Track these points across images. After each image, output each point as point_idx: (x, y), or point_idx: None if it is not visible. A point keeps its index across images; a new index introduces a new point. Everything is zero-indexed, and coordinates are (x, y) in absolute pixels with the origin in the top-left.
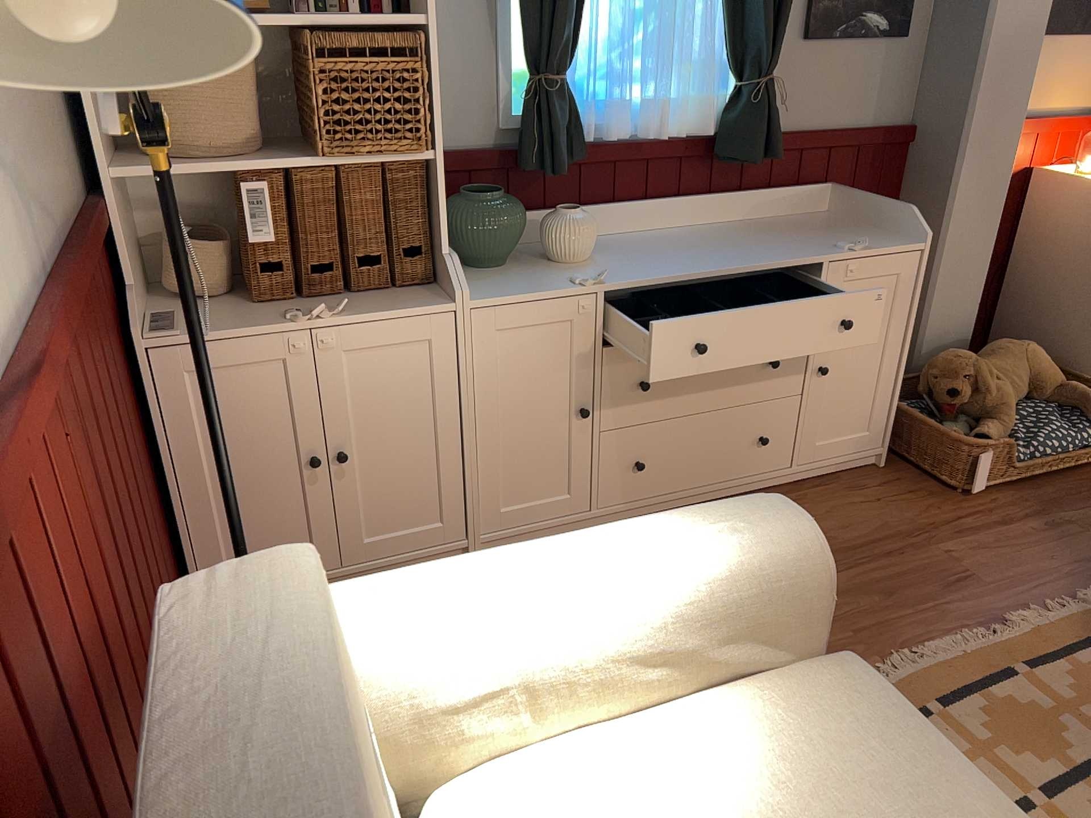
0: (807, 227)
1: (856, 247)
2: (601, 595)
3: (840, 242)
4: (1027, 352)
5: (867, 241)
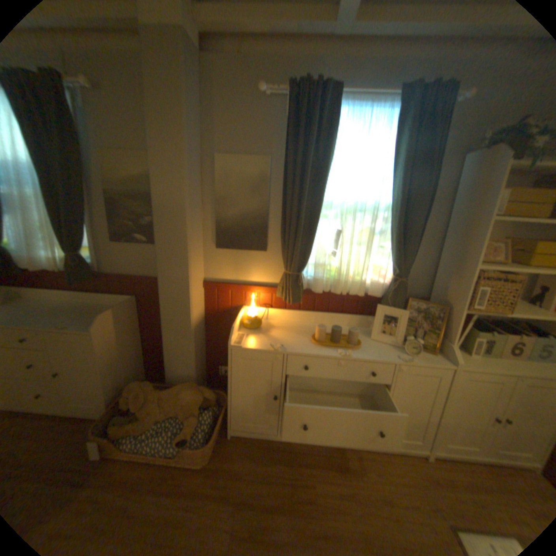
0: (96, 312)
1: (59, 328)
2: None
3: (62, 324)
4: (180, 394)
5: (63, 326)
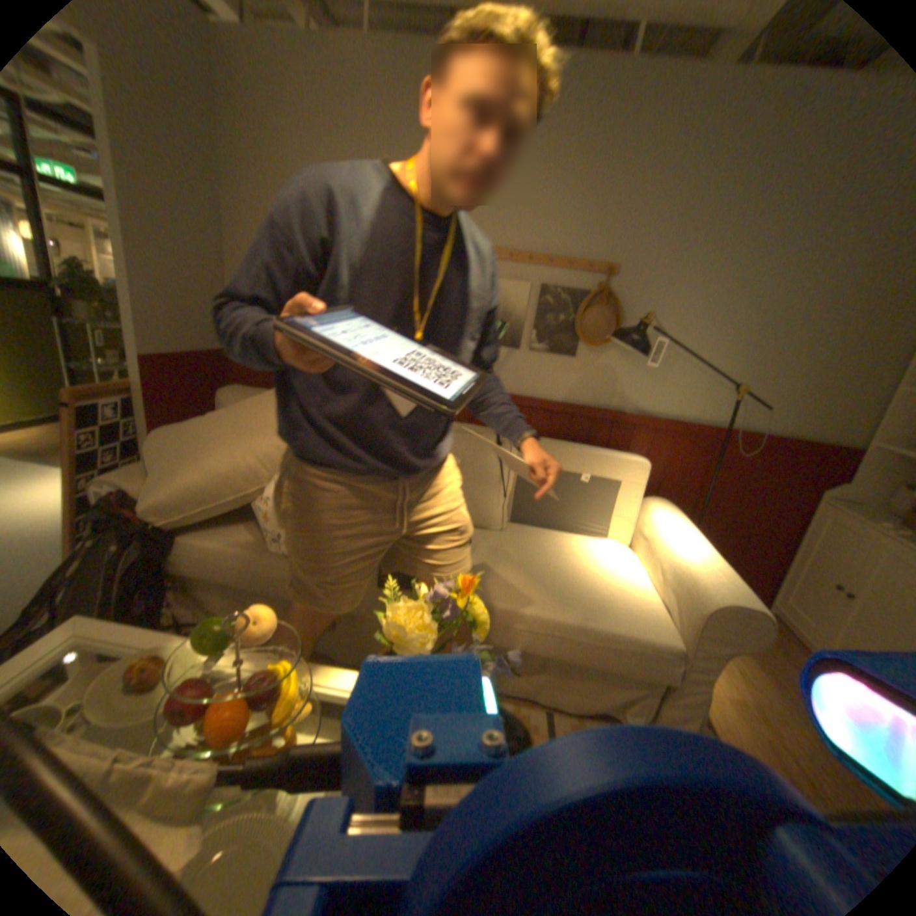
0: None
1: None
2: (681, 548)
3: None
4: None
5: None
